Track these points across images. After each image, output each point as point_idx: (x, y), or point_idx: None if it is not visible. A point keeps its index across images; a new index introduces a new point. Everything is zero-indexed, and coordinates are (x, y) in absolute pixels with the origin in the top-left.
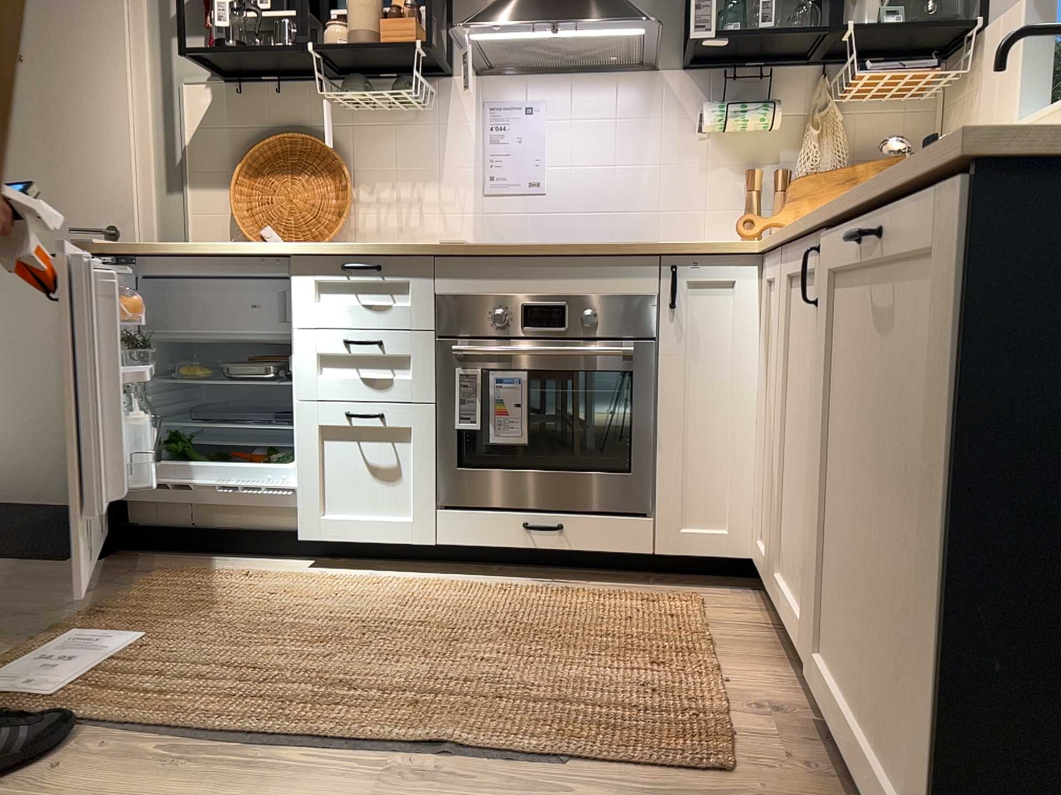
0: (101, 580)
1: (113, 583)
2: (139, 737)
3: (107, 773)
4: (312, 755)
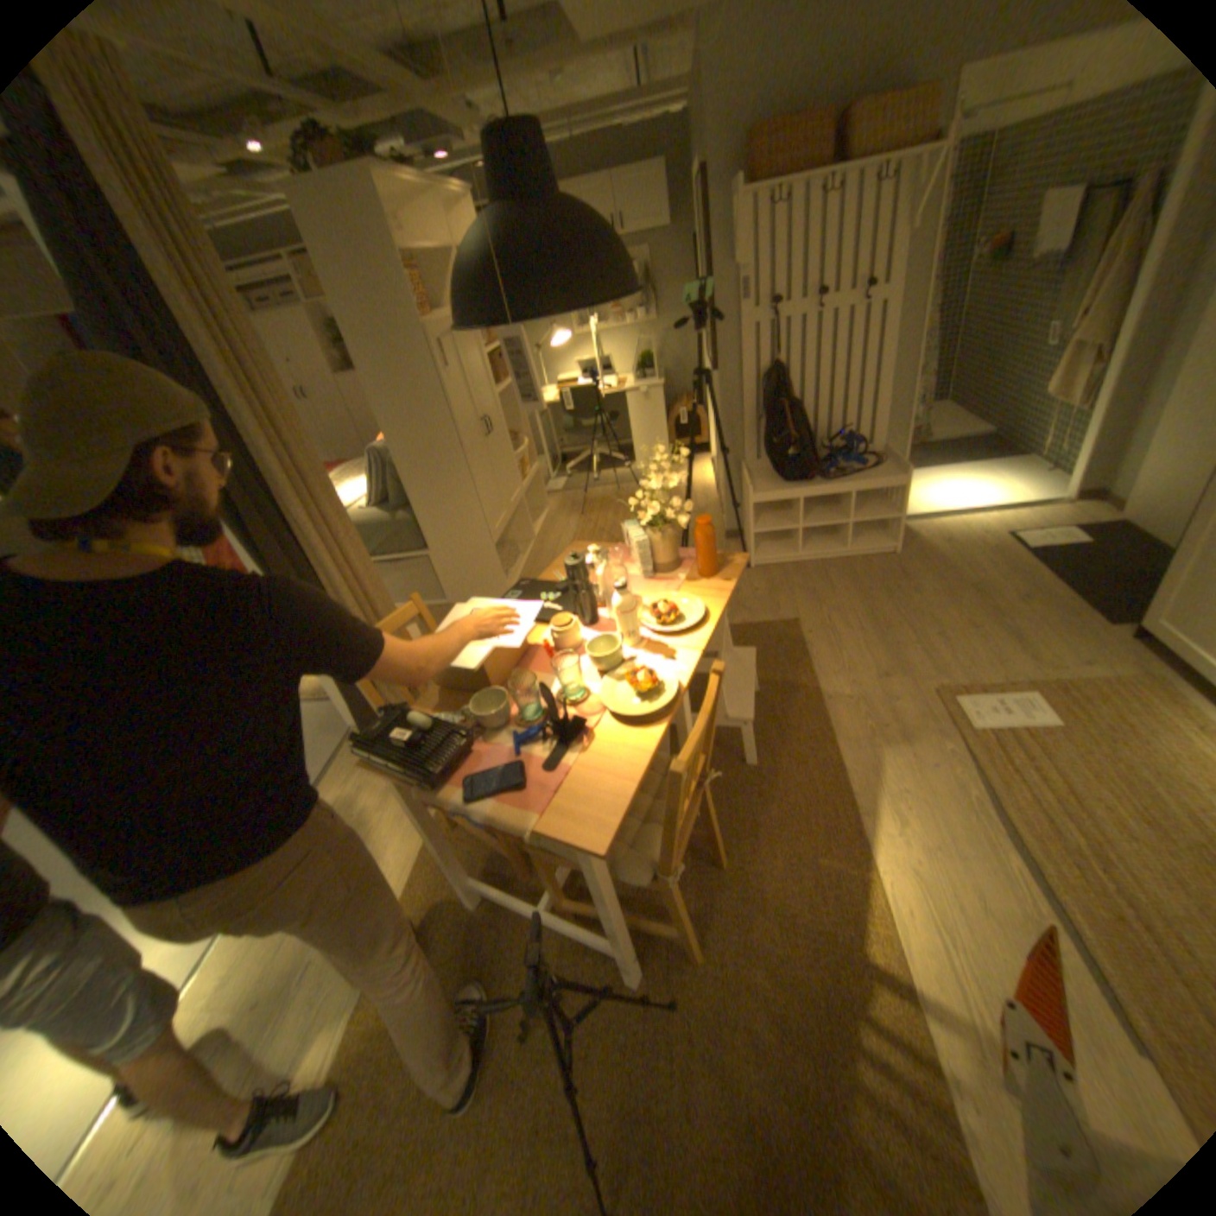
0: (1109, 657)
1: (1111, 665)
2: (981, 779)
3: (950, 783)
4: (1027, 868)
